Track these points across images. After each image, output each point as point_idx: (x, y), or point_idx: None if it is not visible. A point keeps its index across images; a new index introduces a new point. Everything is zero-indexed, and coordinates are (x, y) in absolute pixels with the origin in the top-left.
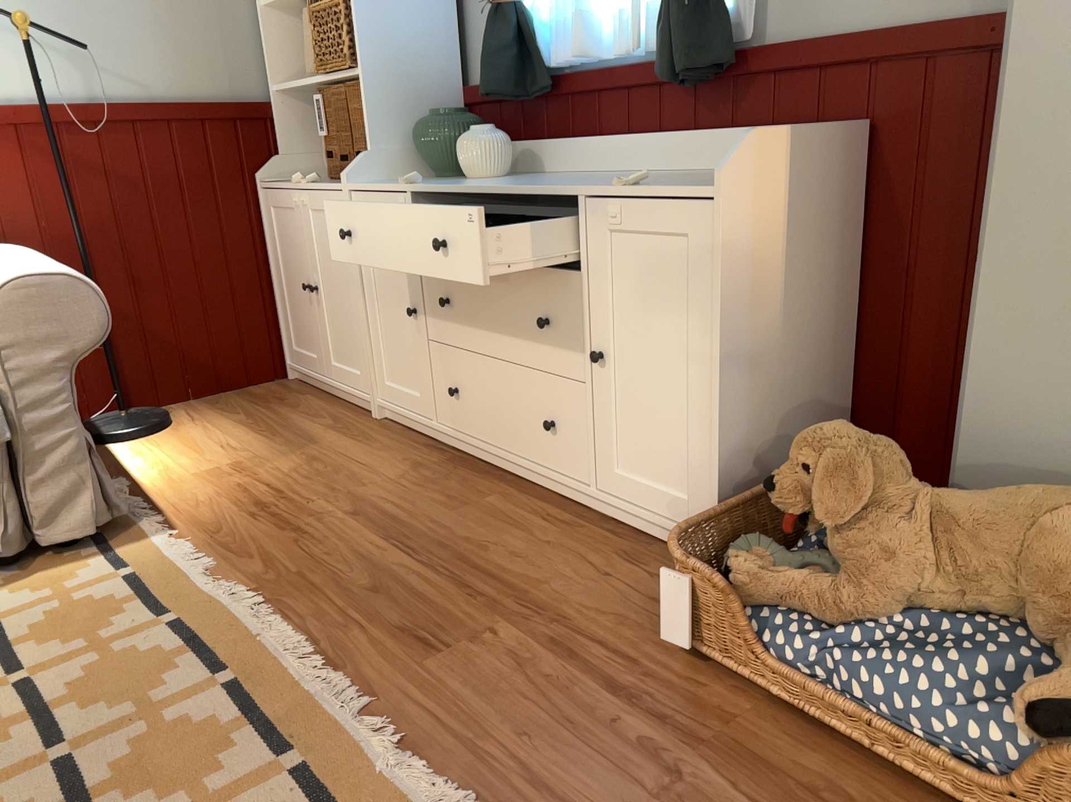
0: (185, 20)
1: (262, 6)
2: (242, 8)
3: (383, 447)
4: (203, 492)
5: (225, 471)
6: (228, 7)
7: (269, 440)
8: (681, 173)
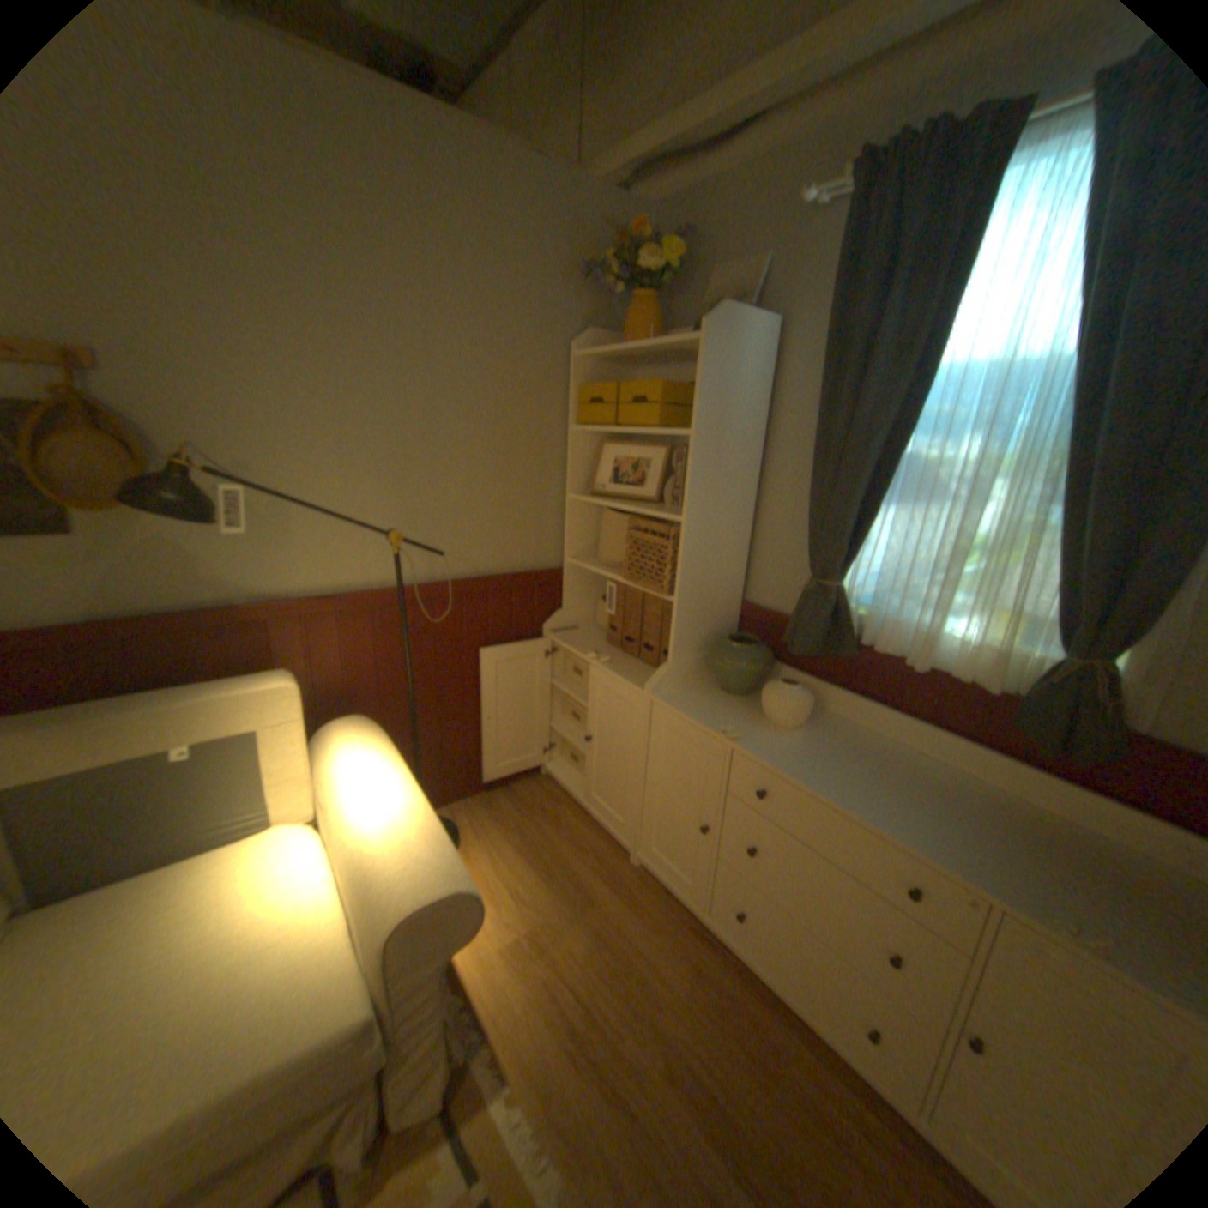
0: (511, 508)
1: (571, 495)
2: (554, 495)
3: (658, 927)
4: (516, 996)
5: (526, 951)
6: (544, 495)
7: (551, 890)
8: (1028, 813)
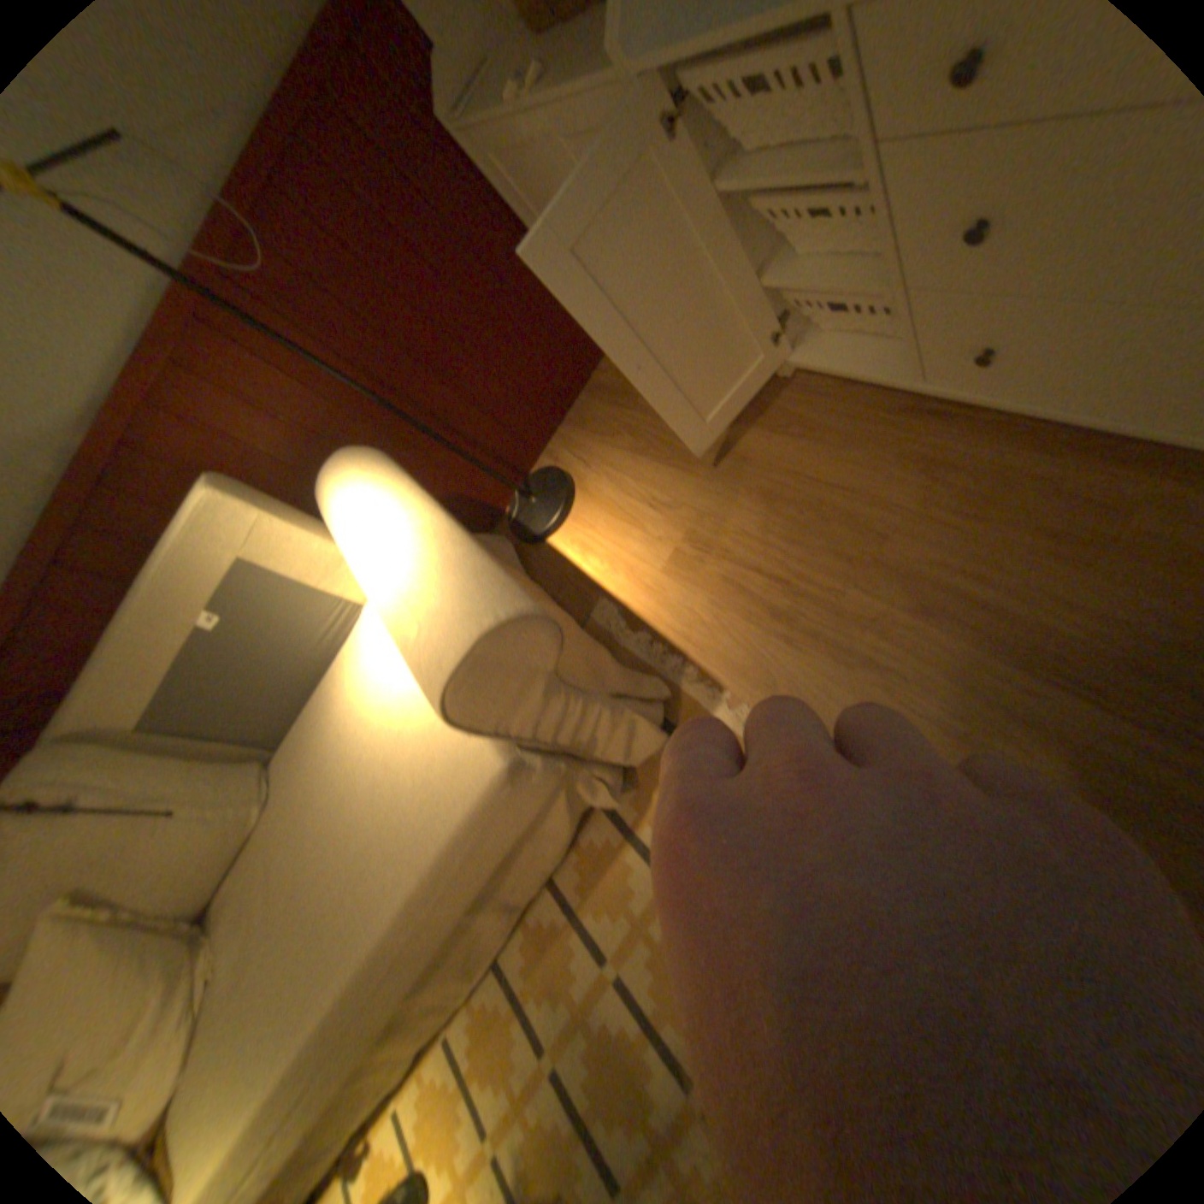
0: None
1: None
2: None
3: (848, 437)
4: (698, 603)
5: (691, 553)
6: None
7: (690, 472)
8: None
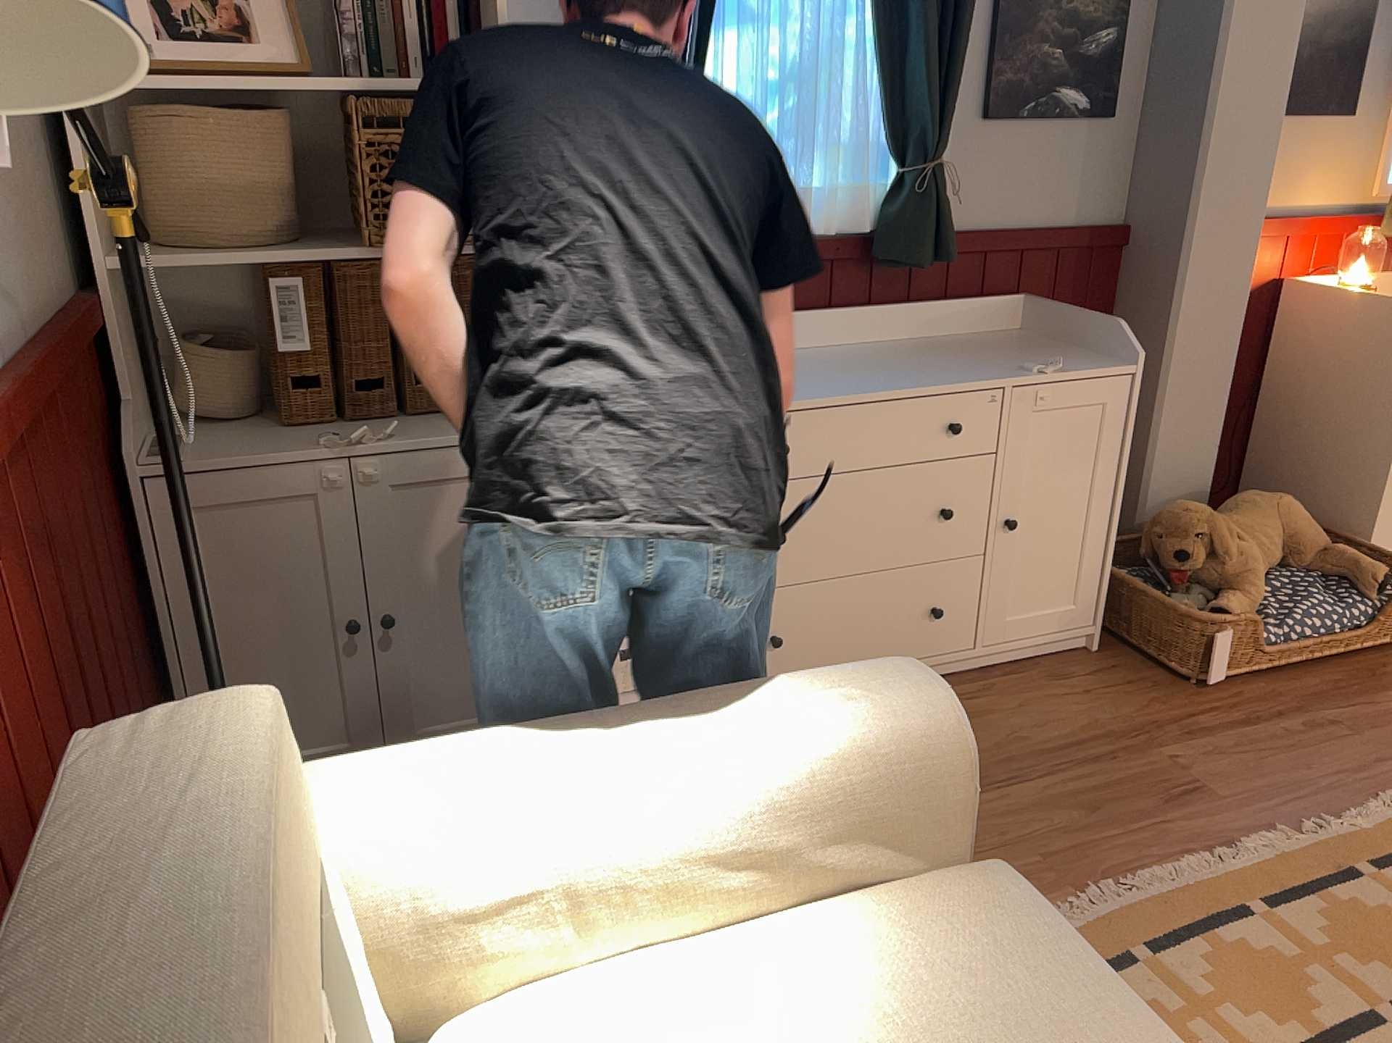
0: None
1: None
2: None
3: None
4: None
5: None
6: None
7: None
8: (898, 345)
